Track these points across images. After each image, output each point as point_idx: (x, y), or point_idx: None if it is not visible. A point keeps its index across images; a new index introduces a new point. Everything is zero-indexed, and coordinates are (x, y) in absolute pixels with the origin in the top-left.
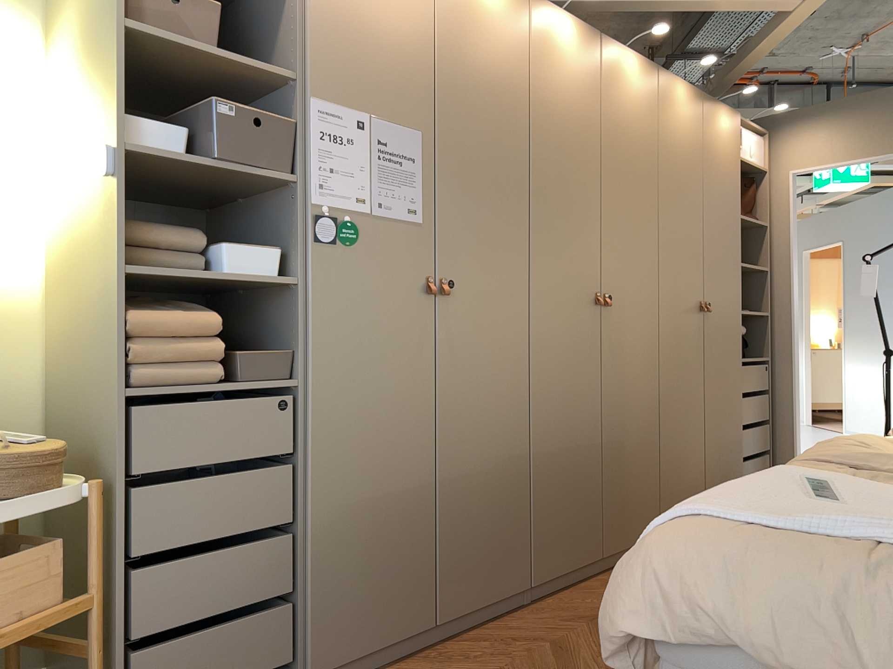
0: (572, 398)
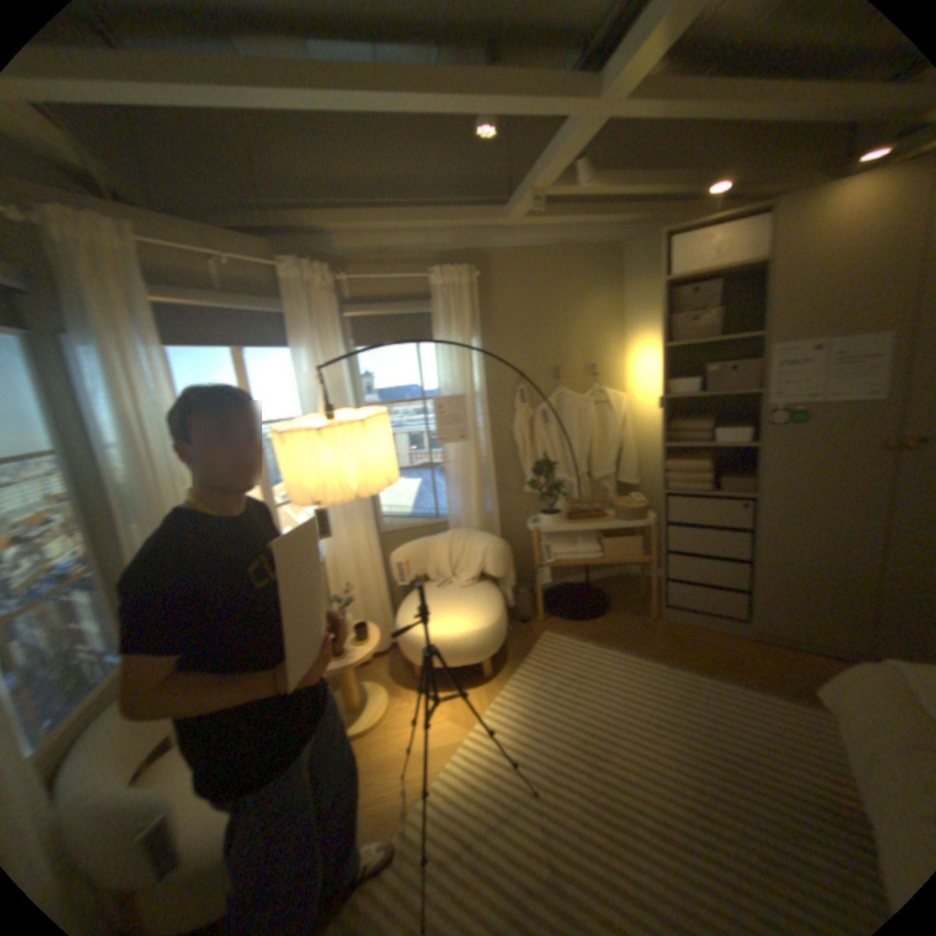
0: None
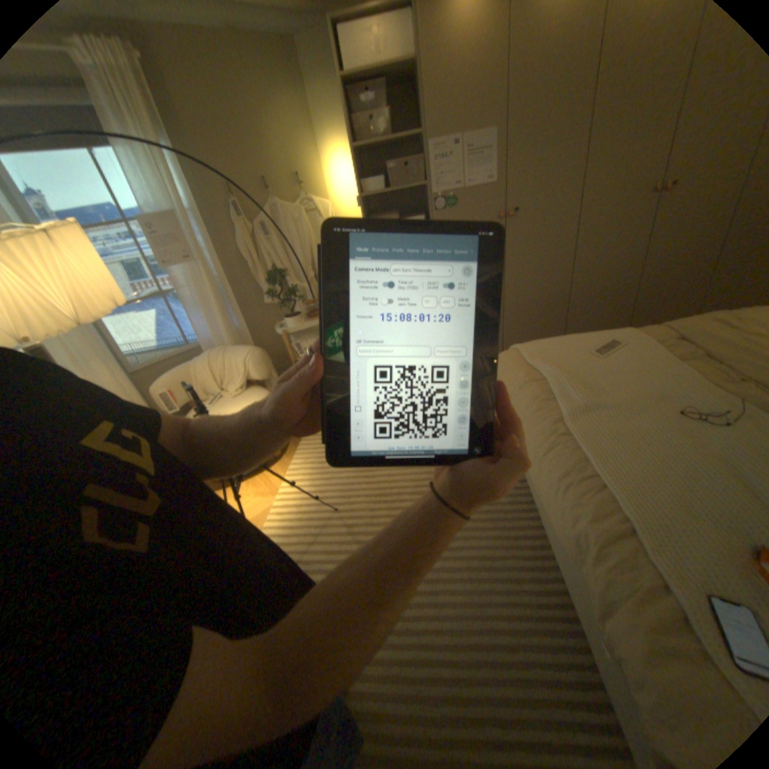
0: (619, 257)
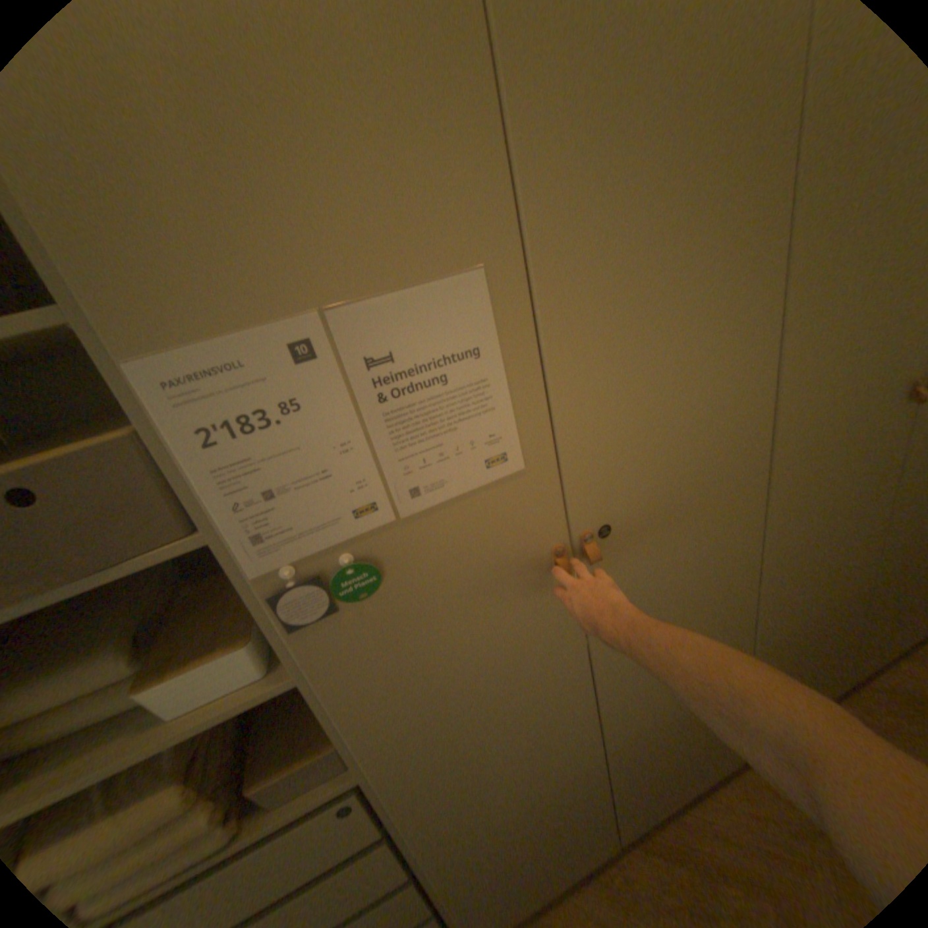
0: (845, 553)
